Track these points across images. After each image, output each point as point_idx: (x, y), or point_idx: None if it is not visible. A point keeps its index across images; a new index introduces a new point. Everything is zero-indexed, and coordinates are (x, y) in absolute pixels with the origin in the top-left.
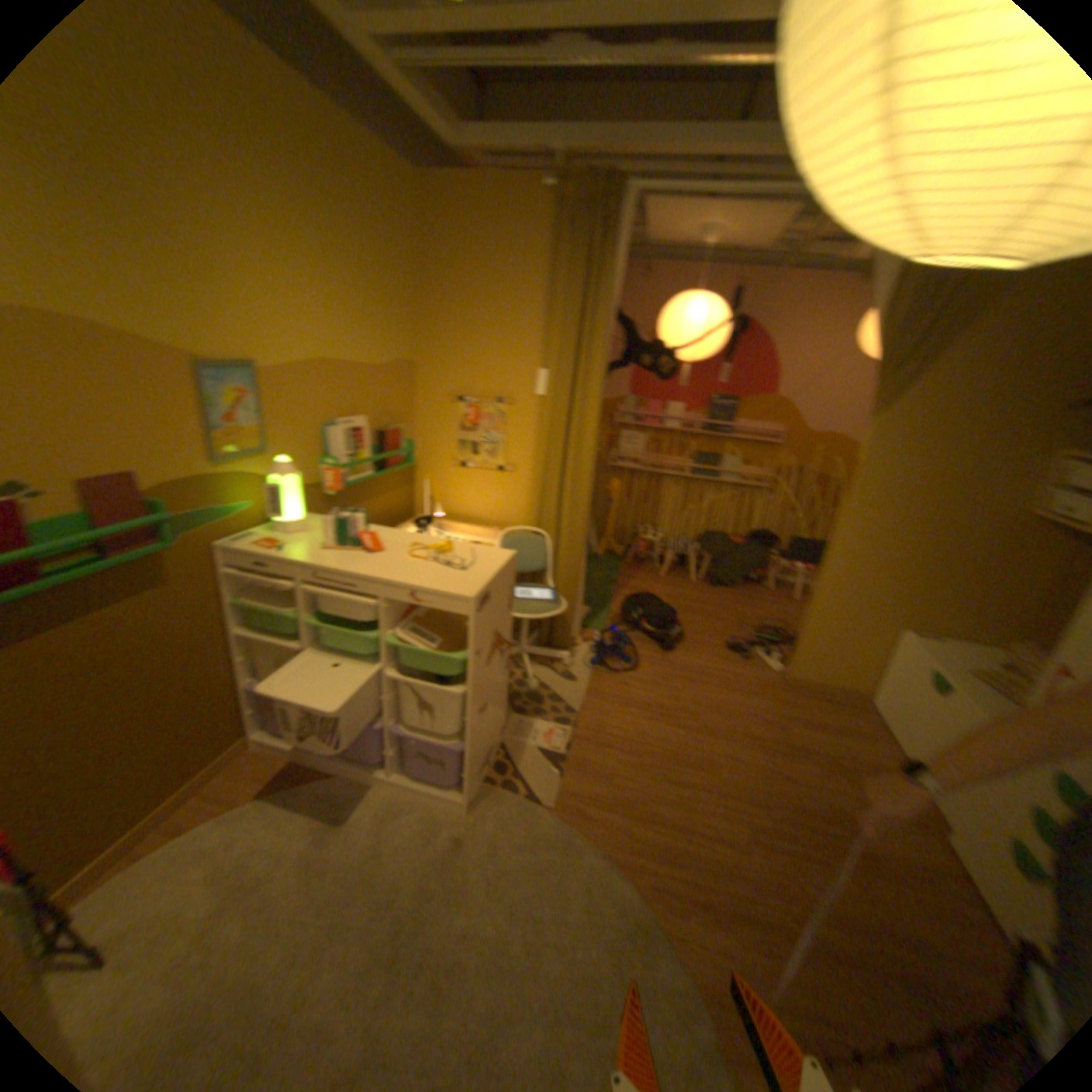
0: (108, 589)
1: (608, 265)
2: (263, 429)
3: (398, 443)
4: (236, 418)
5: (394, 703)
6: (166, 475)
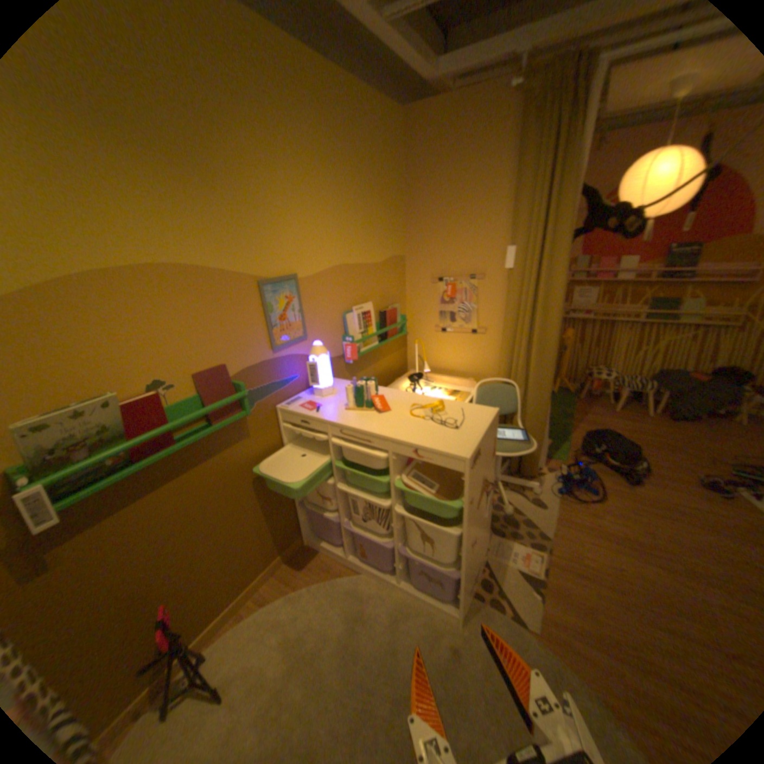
0: (217, 443)
1: (579, 140)
2: (306, 321)
3: (396, 318)
4: (289, 316)
5: (403, 529)
6: (248, 362)
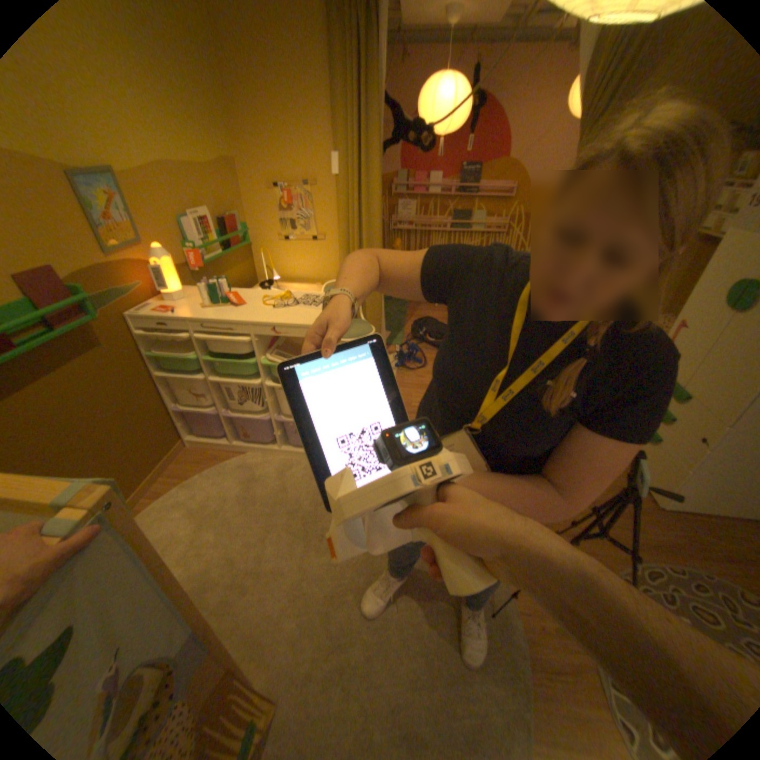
0: (64, 351)
1: (375, 53)
2: (135, 223)
3: (236, 226)
4: (113, 216)
5: (275, 403)
6: (76, 265)
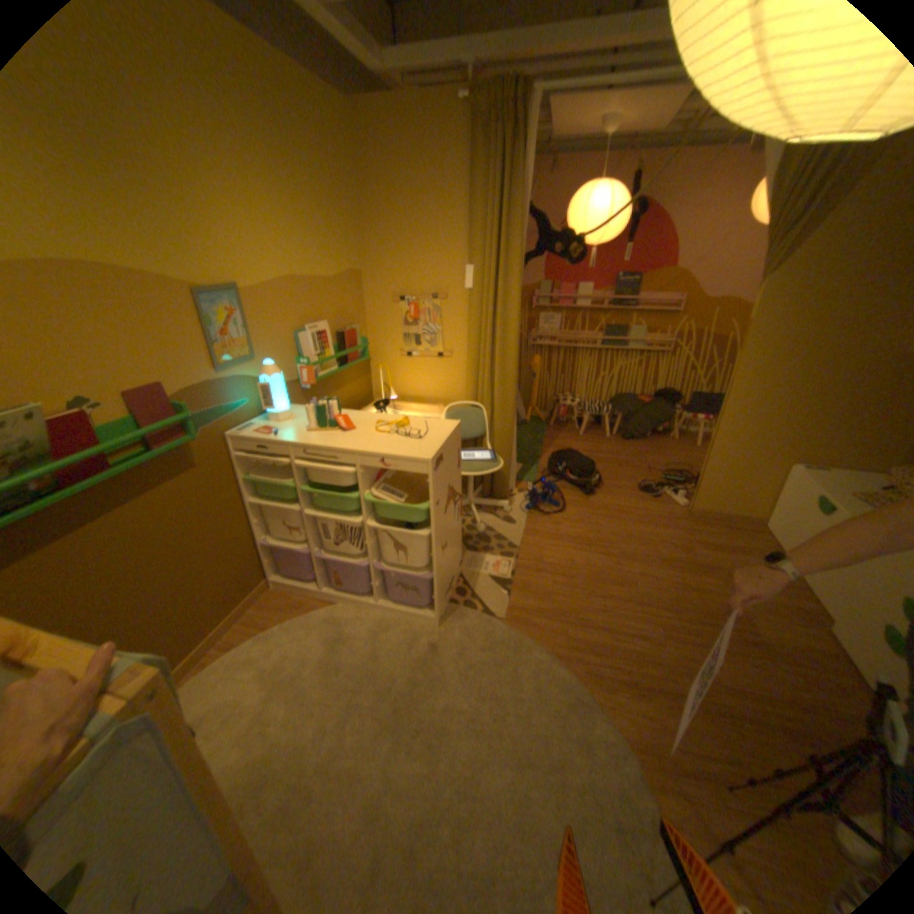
0: (157, 473)
1: (521, 166)
2: (251, 339)
3: (356, 341)
4: (231, 332)
5: (376, 546)
6: (185, 382)
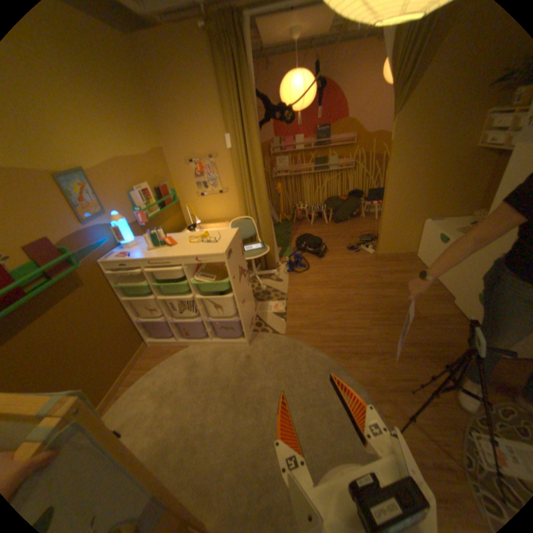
0: (59, 292)
1: (245, 67)
2: (100, 201)
3: (168, 192)
4: (85, 198)
5: (204, 309)
6: (63, 234)
